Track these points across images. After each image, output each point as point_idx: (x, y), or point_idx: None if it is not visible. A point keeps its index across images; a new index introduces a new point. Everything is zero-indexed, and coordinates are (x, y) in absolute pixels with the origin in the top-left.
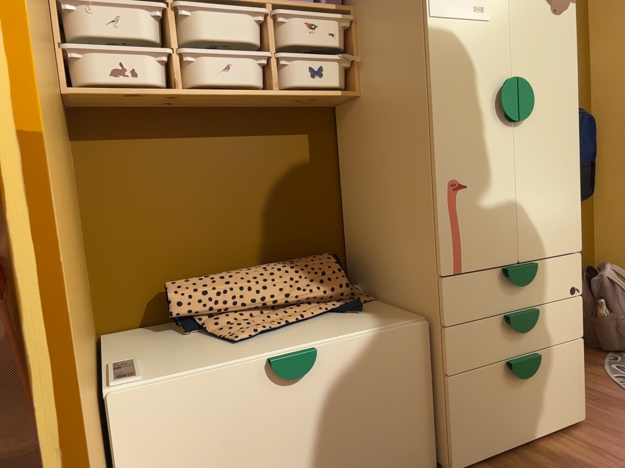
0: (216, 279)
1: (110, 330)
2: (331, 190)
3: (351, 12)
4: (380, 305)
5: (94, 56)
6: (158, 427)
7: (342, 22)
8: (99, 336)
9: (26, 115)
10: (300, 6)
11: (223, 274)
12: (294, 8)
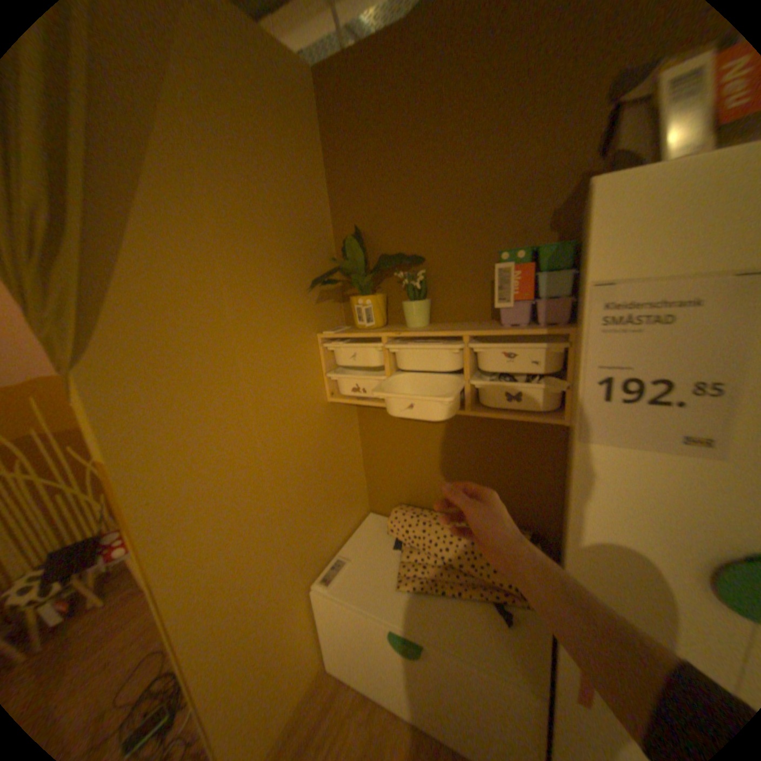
0: (420, 522)
1: (375, 511)
2: (553, 479)
3: (567, 335)
4: (542, 626)
5: (343, 378)
6: (332, 618)
7: (552, 348)
8: (368, 513)
9: (151, 570)
10: (501, 333)
11: (430, 517)
12: (489, 339)
